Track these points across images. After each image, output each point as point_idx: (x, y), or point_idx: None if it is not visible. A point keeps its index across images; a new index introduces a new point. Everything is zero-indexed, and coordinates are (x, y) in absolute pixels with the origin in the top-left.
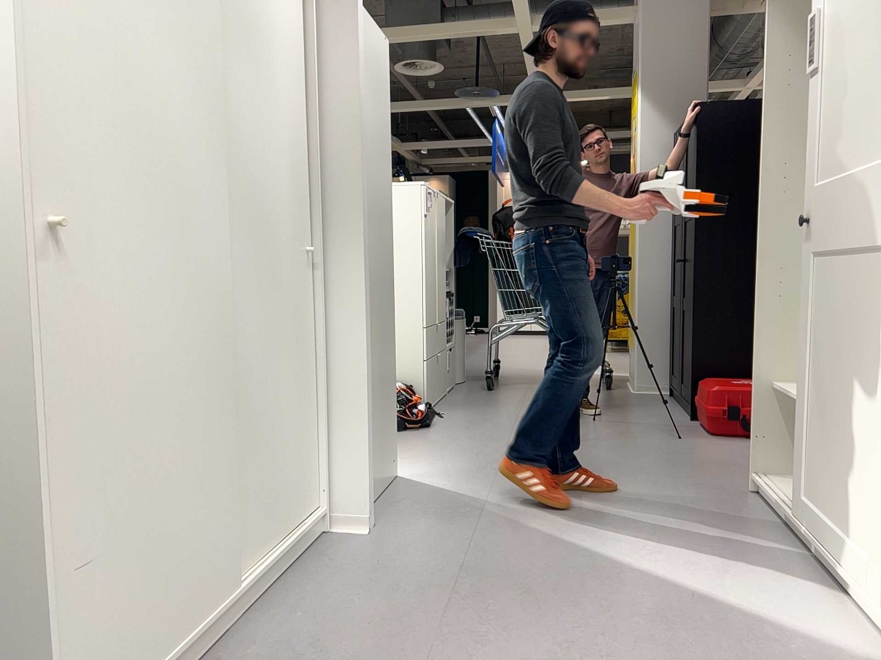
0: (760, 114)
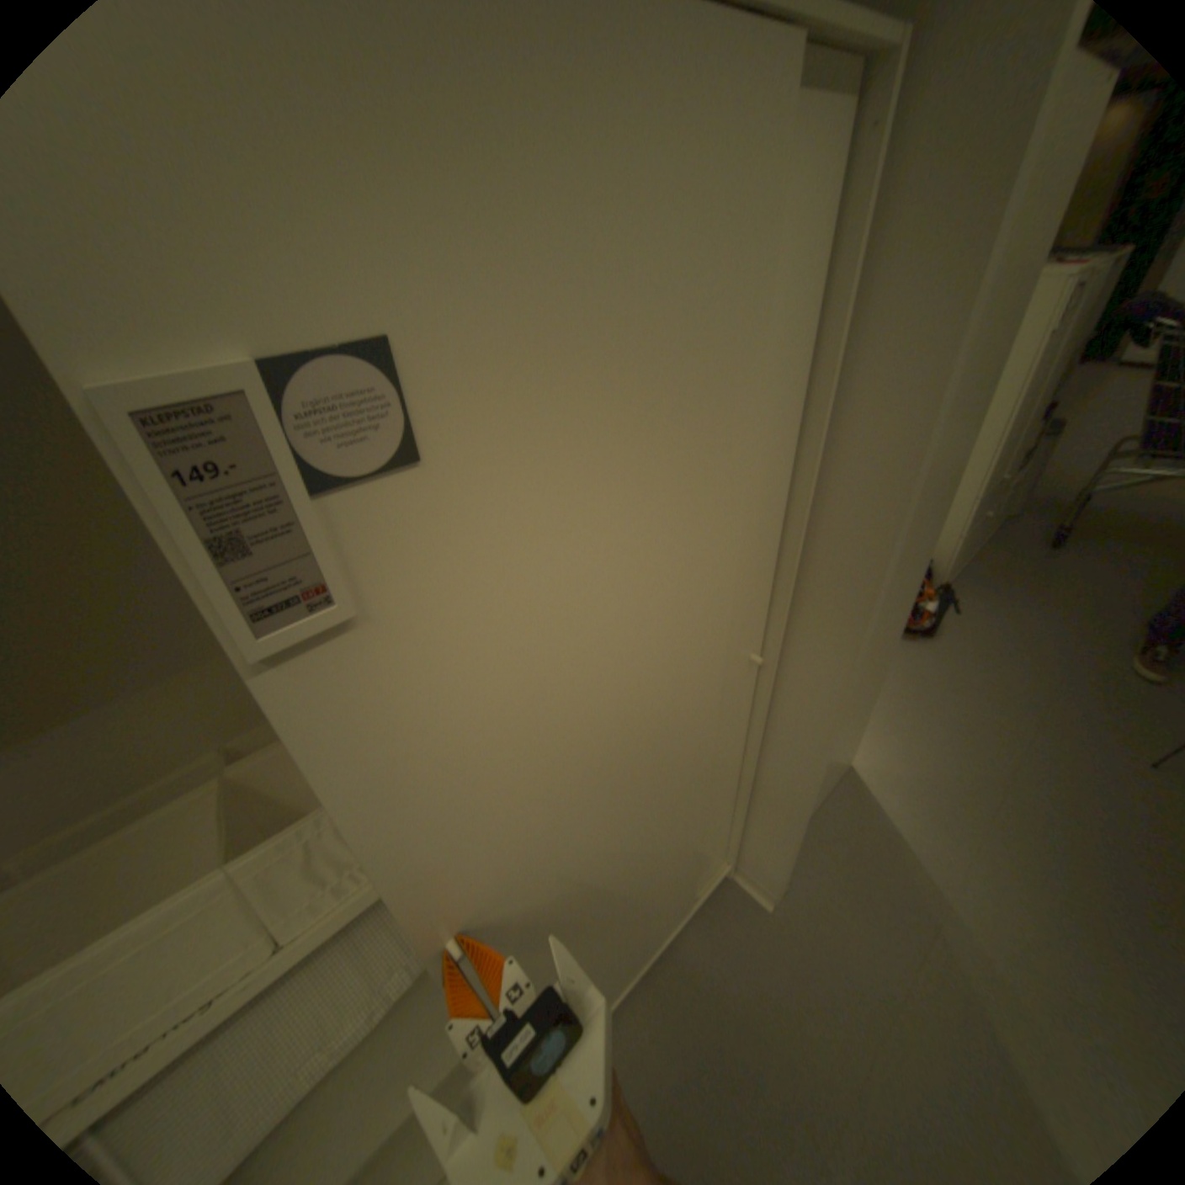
0: None
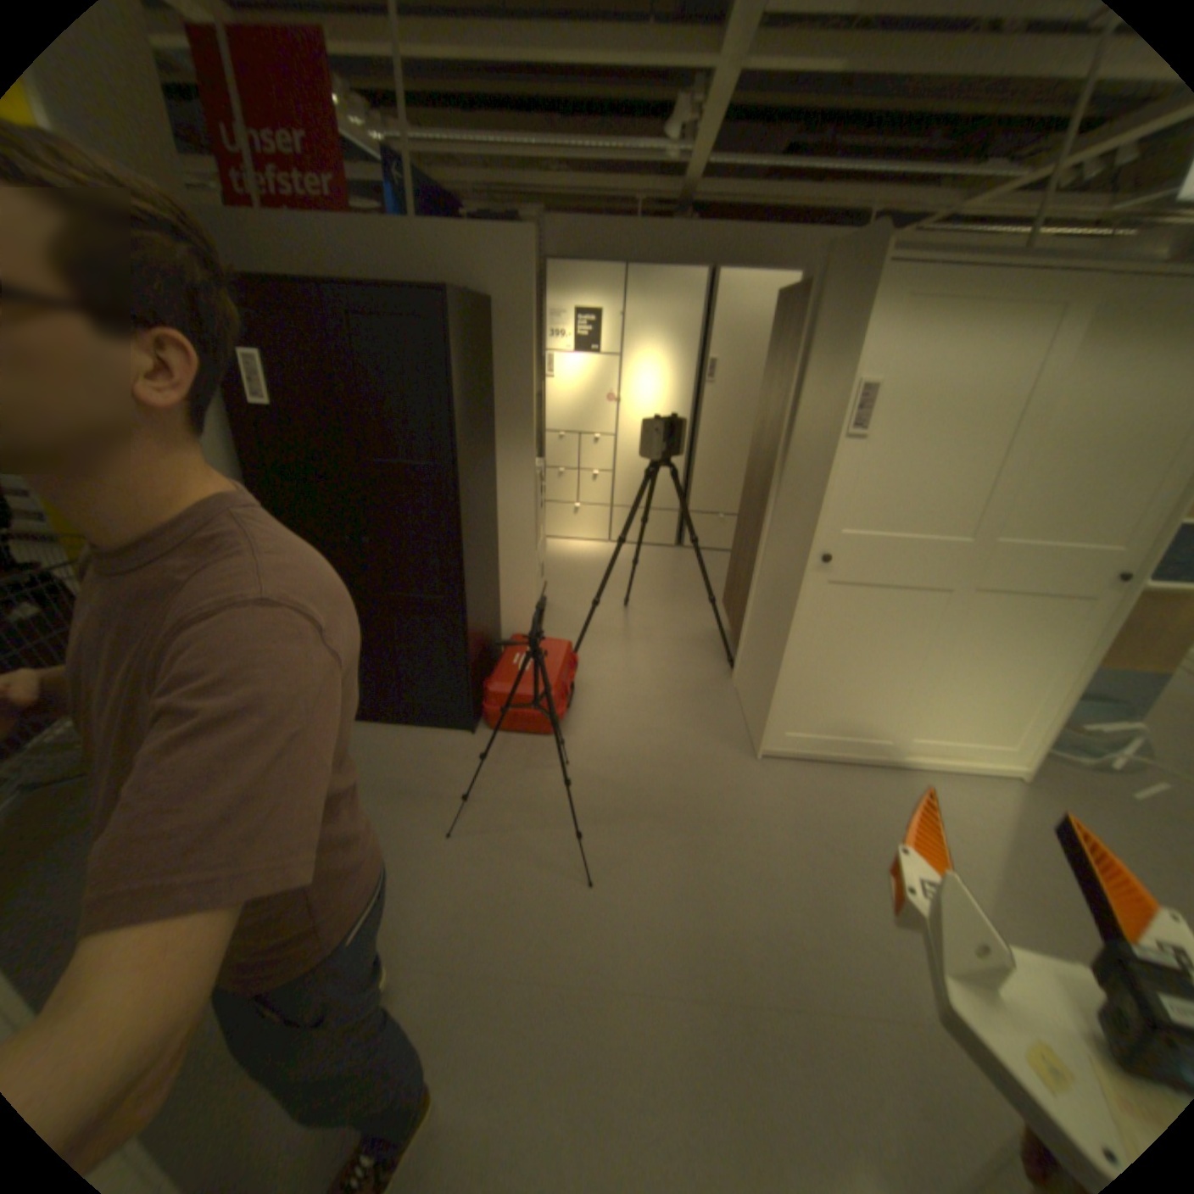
0: (476, 315)
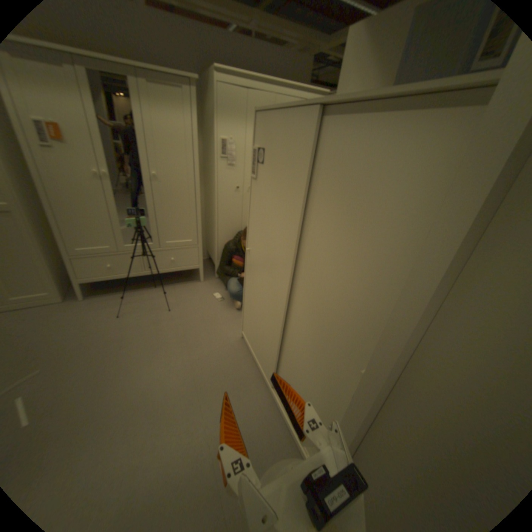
0: None
